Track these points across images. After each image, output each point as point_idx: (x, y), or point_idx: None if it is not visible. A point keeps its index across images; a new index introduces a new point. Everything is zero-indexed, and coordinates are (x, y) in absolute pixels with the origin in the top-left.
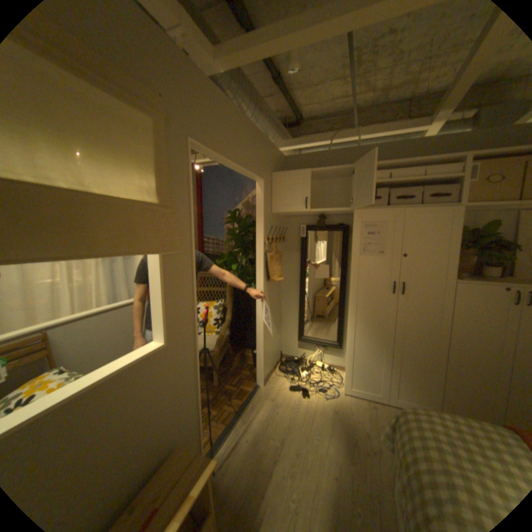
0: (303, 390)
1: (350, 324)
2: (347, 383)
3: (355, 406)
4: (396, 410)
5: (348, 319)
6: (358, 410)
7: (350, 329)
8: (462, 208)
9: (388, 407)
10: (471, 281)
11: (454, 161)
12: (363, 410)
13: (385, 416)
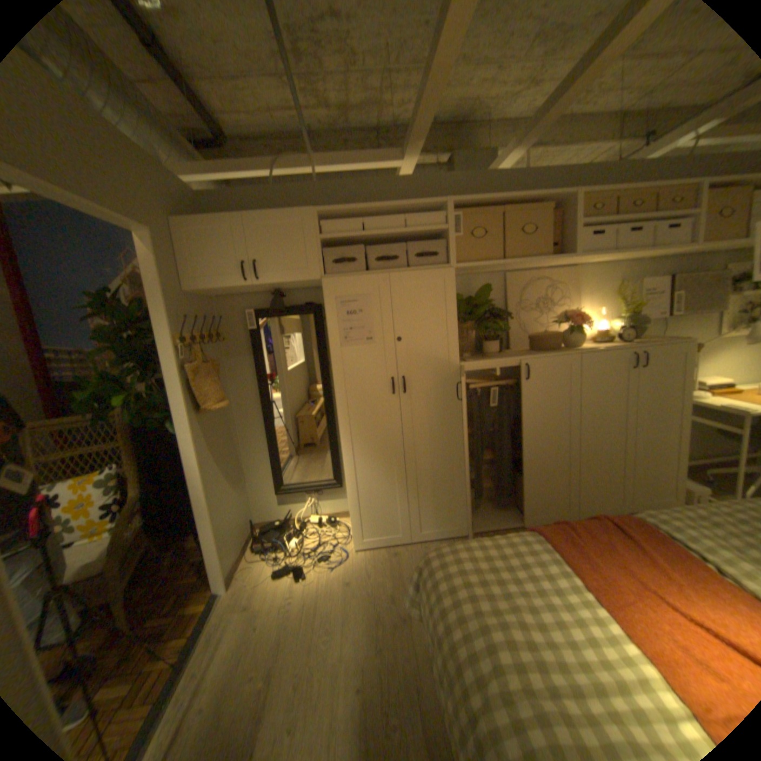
0: (295, 569)
1: (346, 449)
2: (356, 533)
3: (370, 562)
4: (420, 544)
5: (342, 442)
6: (375, 566)
7: (347, 457)
8: (452, 270)
9: (410, 545)
10: (473, 361)
11: (435, 209)
12: (381, 563)
13: (408, 559)
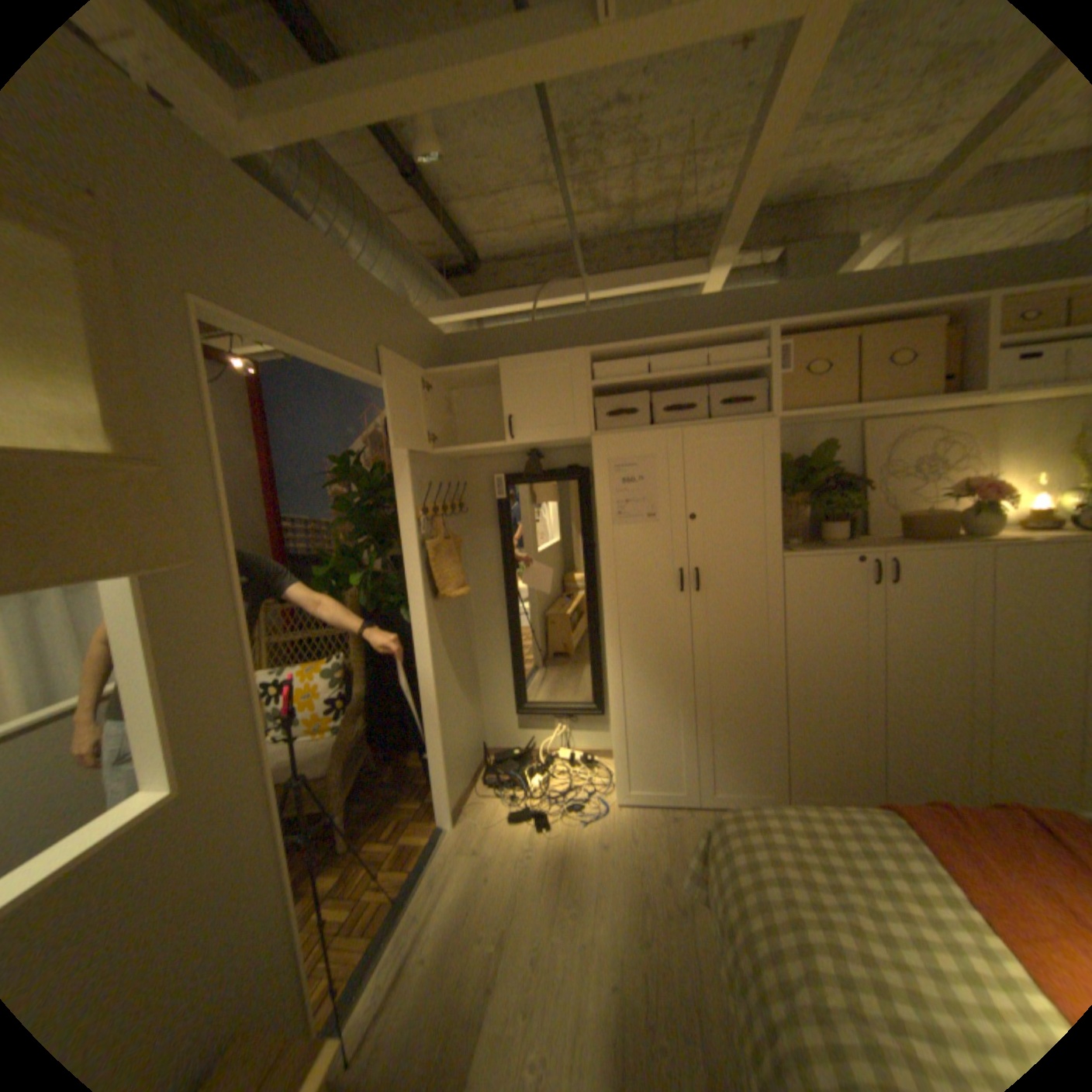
0: (537, 816)
1: (612, 663)
2: (620, 781)
3: (639, 826)
4: (713, 813)
5: (607, 653)
6: (645, 832)
7: (613, 673)
8: (775, 422)
9: (698, 812)
10: (805, 551)
11: (752, 338)
12: (654, 829)
13: (695, 831)
